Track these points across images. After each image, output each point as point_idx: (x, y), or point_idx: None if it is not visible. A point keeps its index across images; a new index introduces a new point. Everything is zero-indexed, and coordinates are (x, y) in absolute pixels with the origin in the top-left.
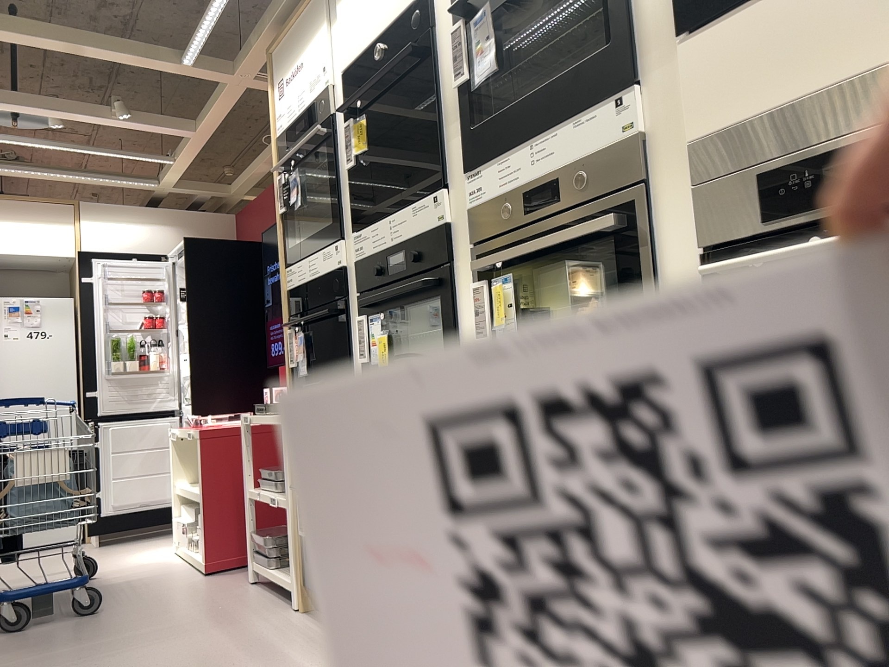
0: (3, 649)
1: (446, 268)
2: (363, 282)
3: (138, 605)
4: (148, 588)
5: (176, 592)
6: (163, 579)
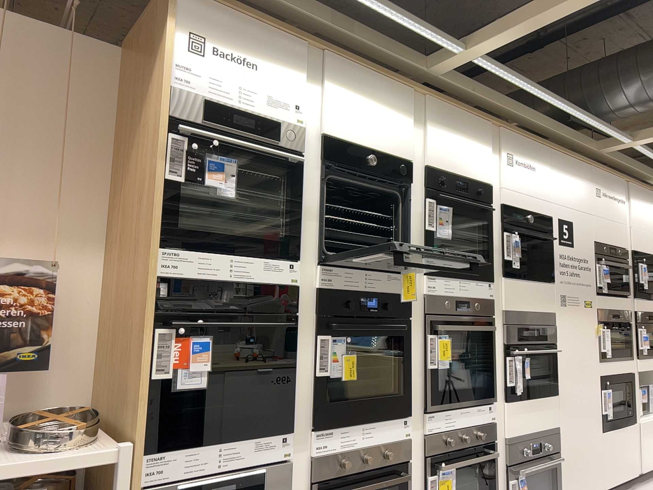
0: None
1: (405, 318)
2: (330, 305)
3: None
4: None
5: None
6: None
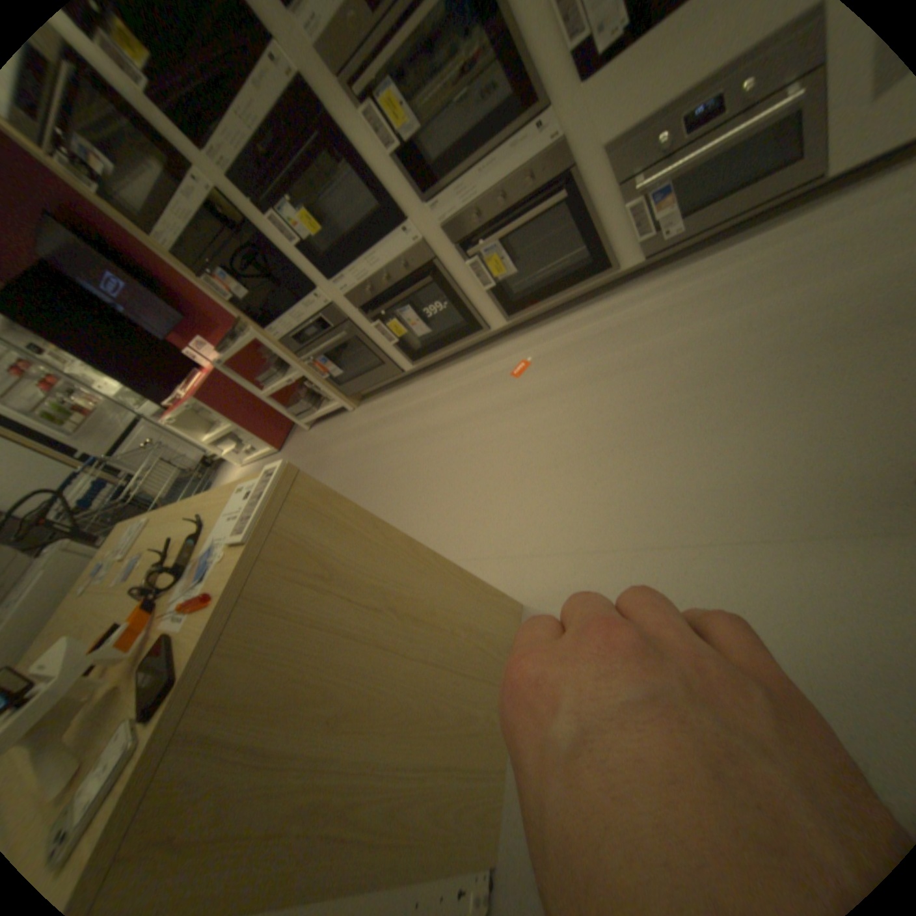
0: None
1: (324, 112)
2: (248, 183)
3: None
4: None
5: None
6: None
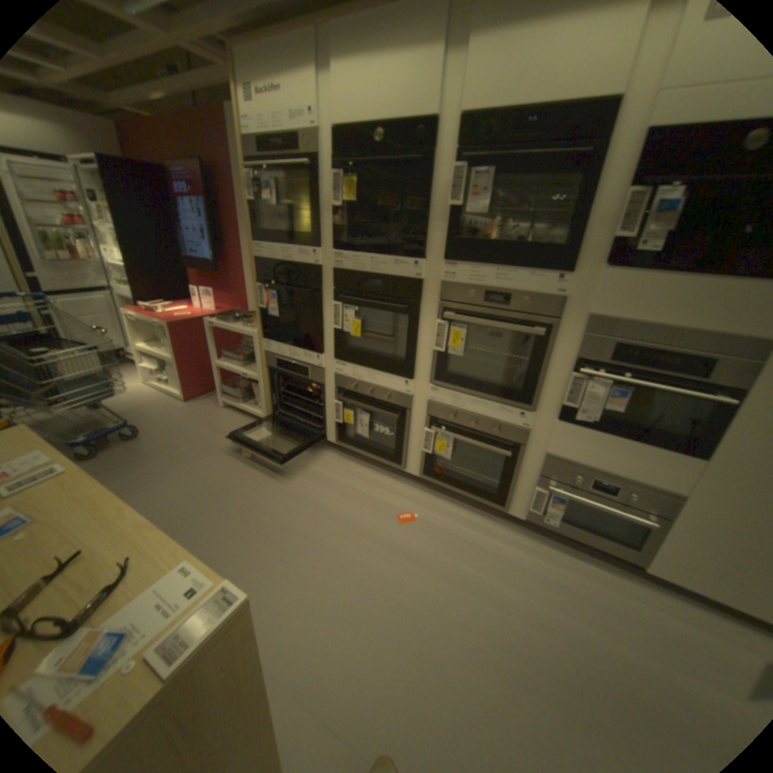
0: (94, 475)
1: (417, 306)
2: (341, 285)
3: (160, 432)
4: (153, 417)
5: (176, 419)
6: (156, 409)
